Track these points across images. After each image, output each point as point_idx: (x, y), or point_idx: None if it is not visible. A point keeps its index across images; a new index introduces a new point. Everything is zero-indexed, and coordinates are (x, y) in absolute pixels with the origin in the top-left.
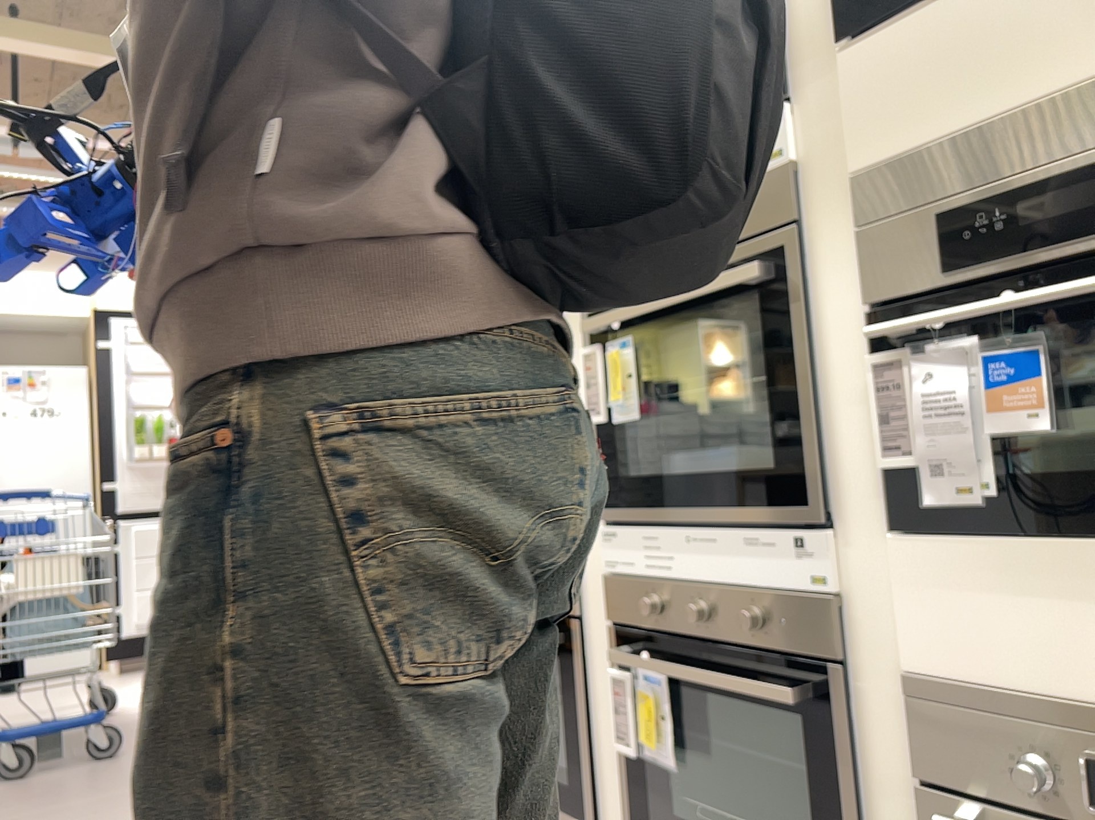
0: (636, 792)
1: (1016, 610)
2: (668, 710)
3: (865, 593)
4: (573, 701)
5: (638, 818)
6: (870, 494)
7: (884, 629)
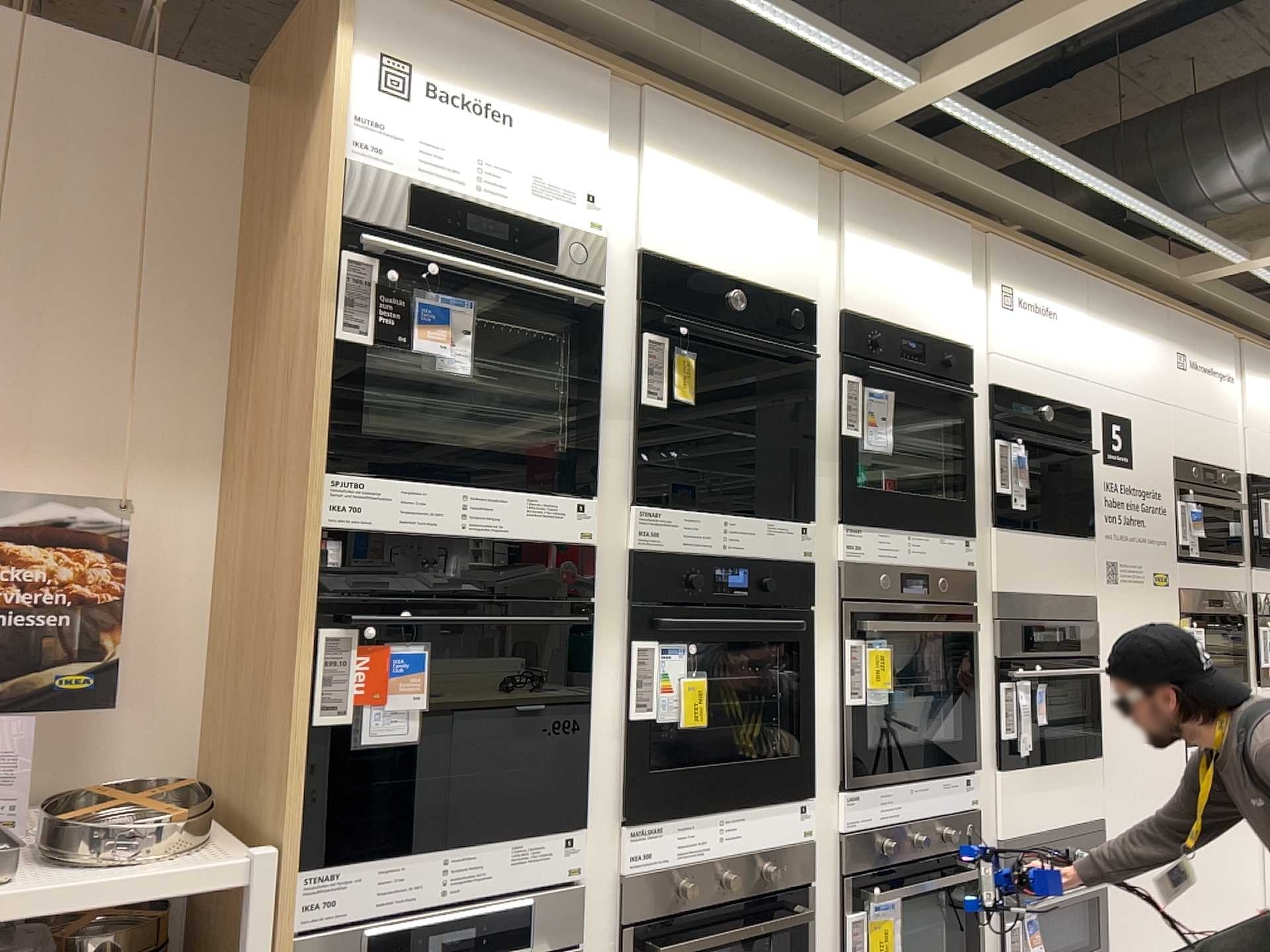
0: None
1: (1032, 797)
2: (897, 921)
3: (982, 803)
4: None
5: None
6: (987, 751)
7: (988, 820)
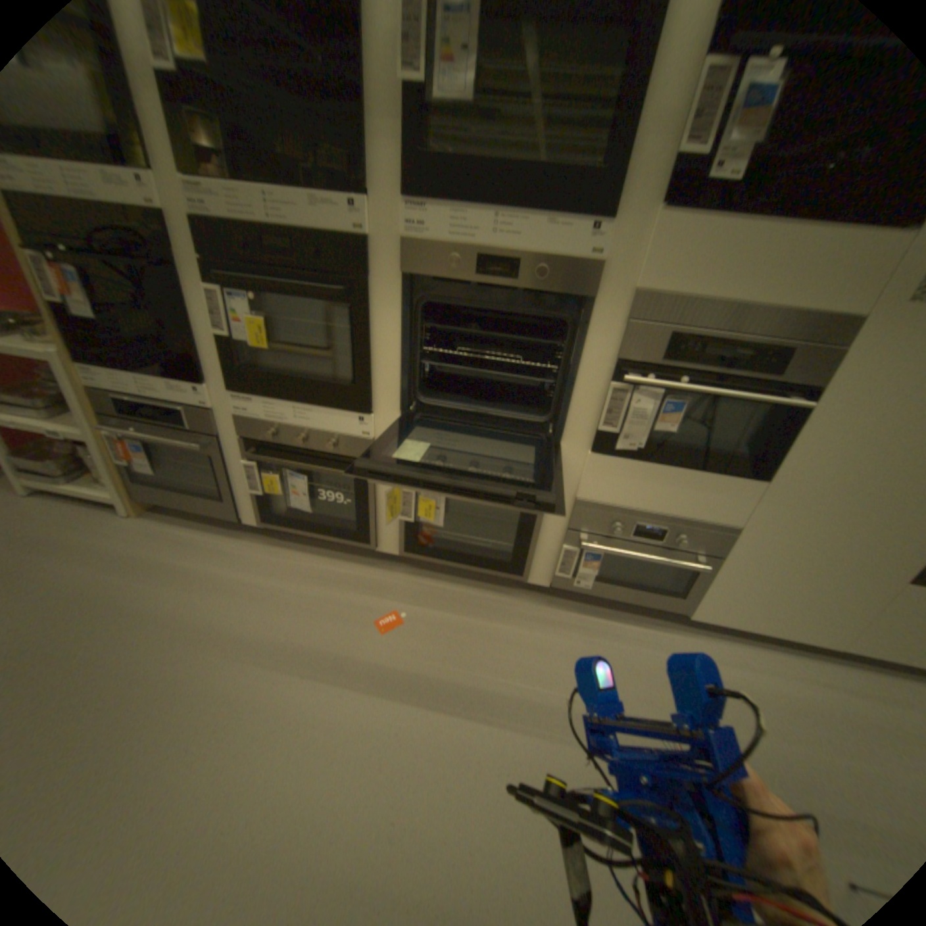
0: (408, 533)
1: (630, 484)
2: (443, 506)
3: (564, 470)
4: (364, 498)
5: (408, 542)
6: (582, 435)
7: (568, 482)
